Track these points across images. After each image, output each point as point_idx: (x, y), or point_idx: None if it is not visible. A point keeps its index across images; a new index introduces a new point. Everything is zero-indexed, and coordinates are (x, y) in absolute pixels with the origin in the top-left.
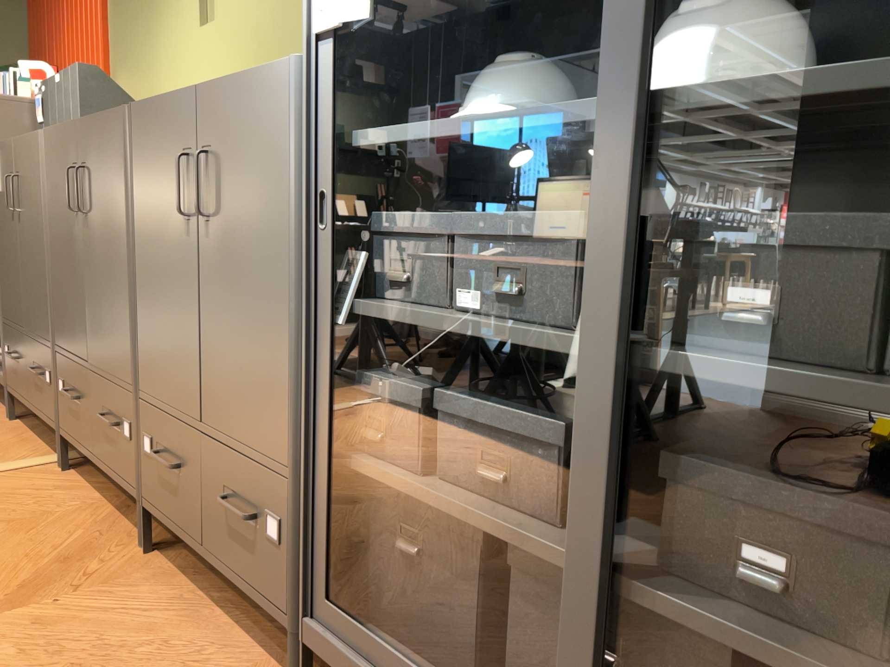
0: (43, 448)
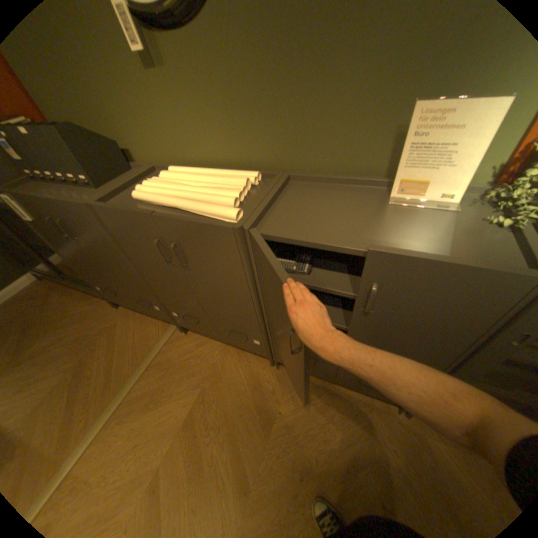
0: (156, 322)
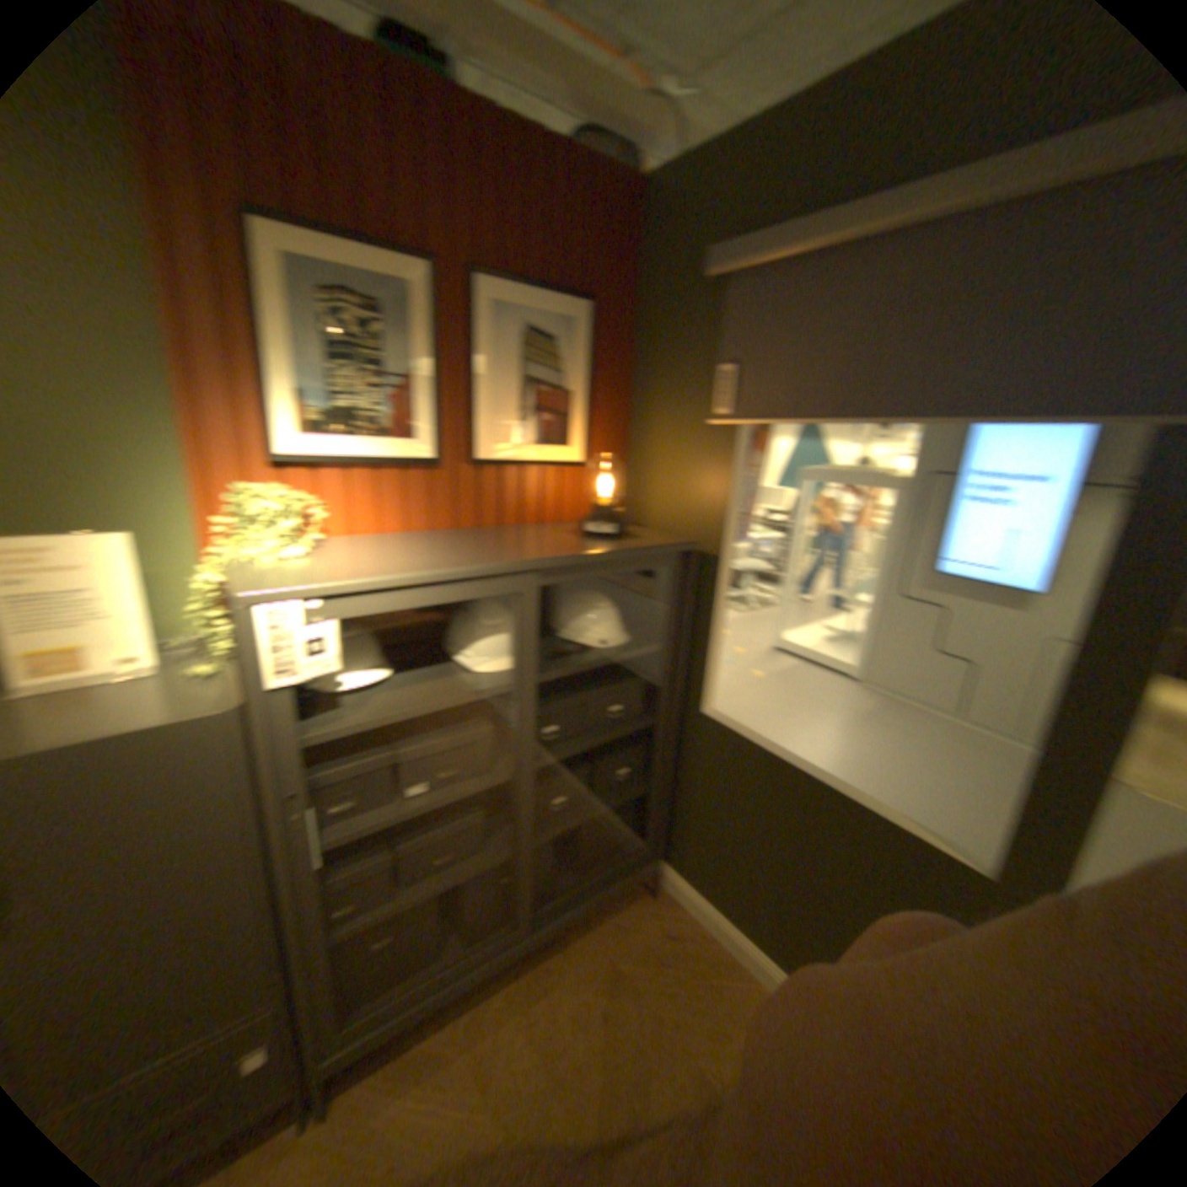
0: None
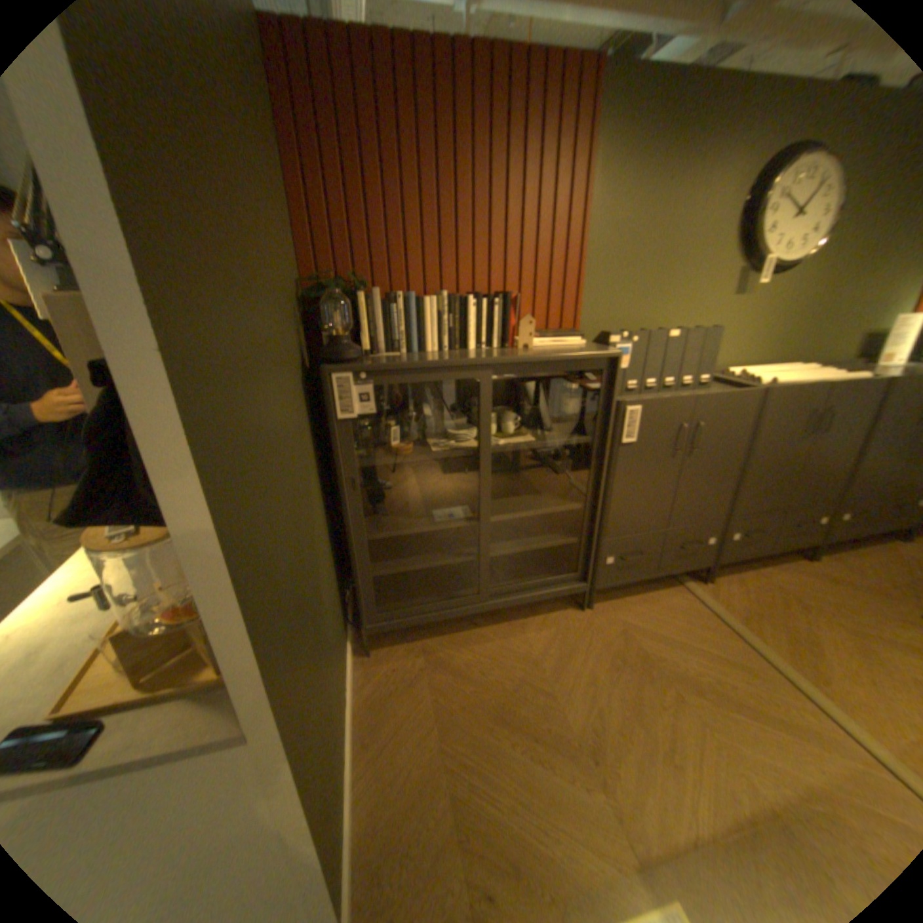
0: (664, 593)
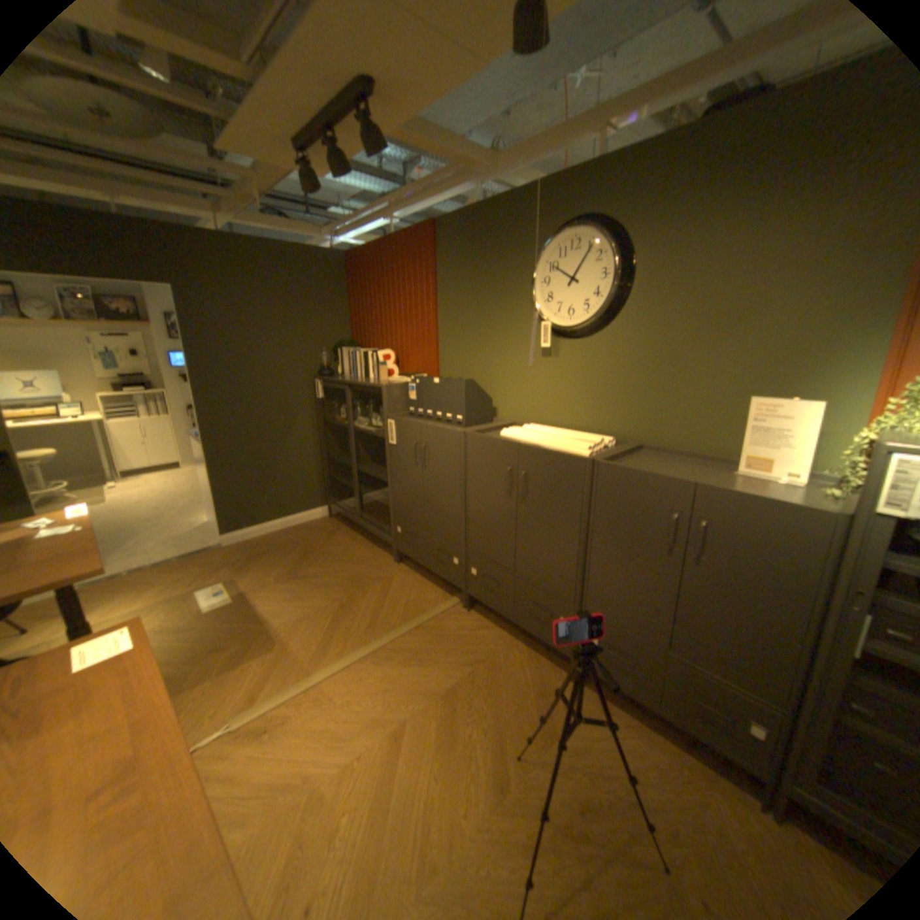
0: (438, 590)
